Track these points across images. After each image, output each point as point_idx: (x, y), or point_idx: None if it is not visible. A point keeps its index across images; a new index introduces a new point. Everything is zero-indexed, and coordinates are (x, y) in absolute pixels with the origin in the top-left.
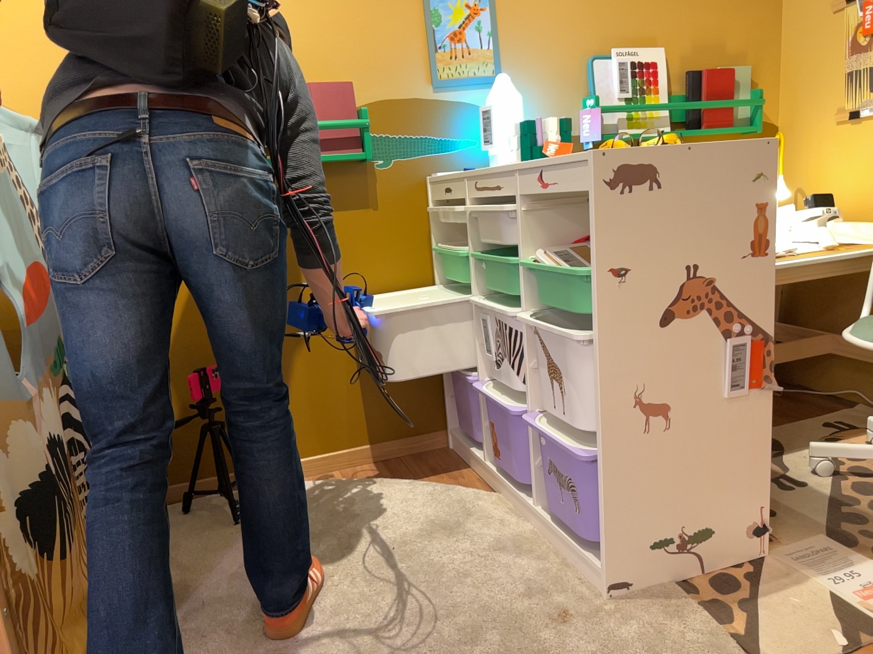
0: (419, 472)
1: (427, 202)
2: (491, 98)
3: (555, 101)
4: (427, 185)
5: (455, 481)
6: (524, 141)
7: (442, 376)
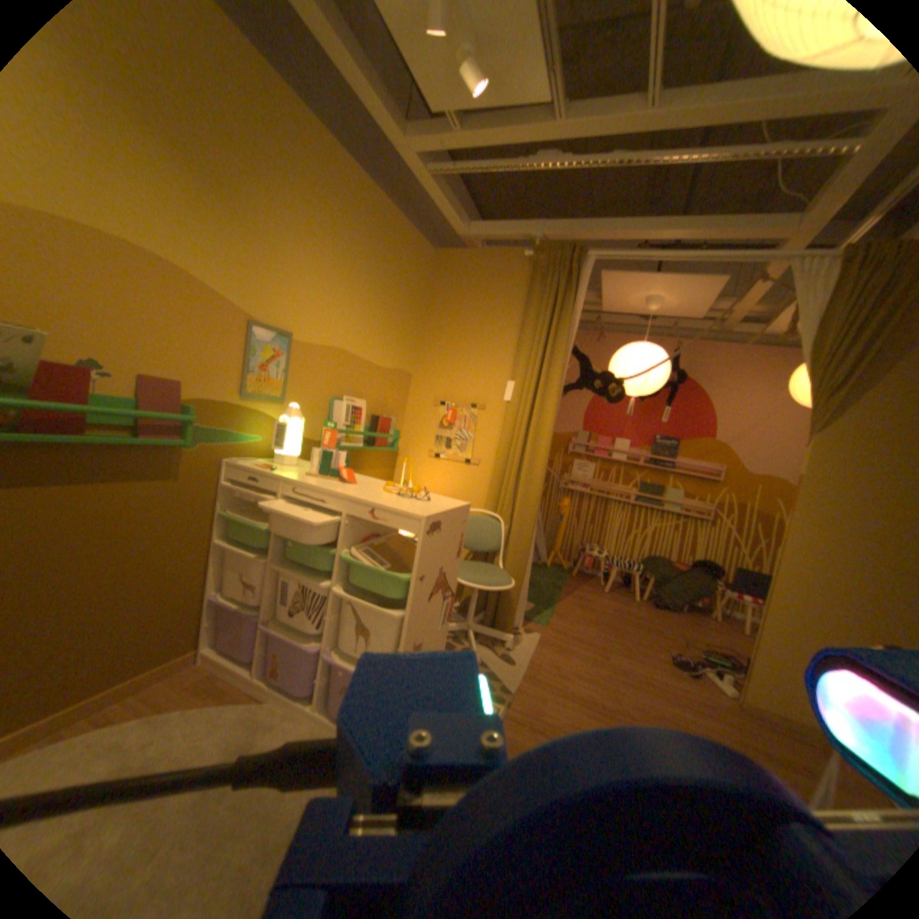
0: (183, 701)
1: (220, 479)
2: (286, 419)
3: (311, 420)
4: (223, 468)
5: (222, 701)
6: (327, 465)
7: (202, 610)
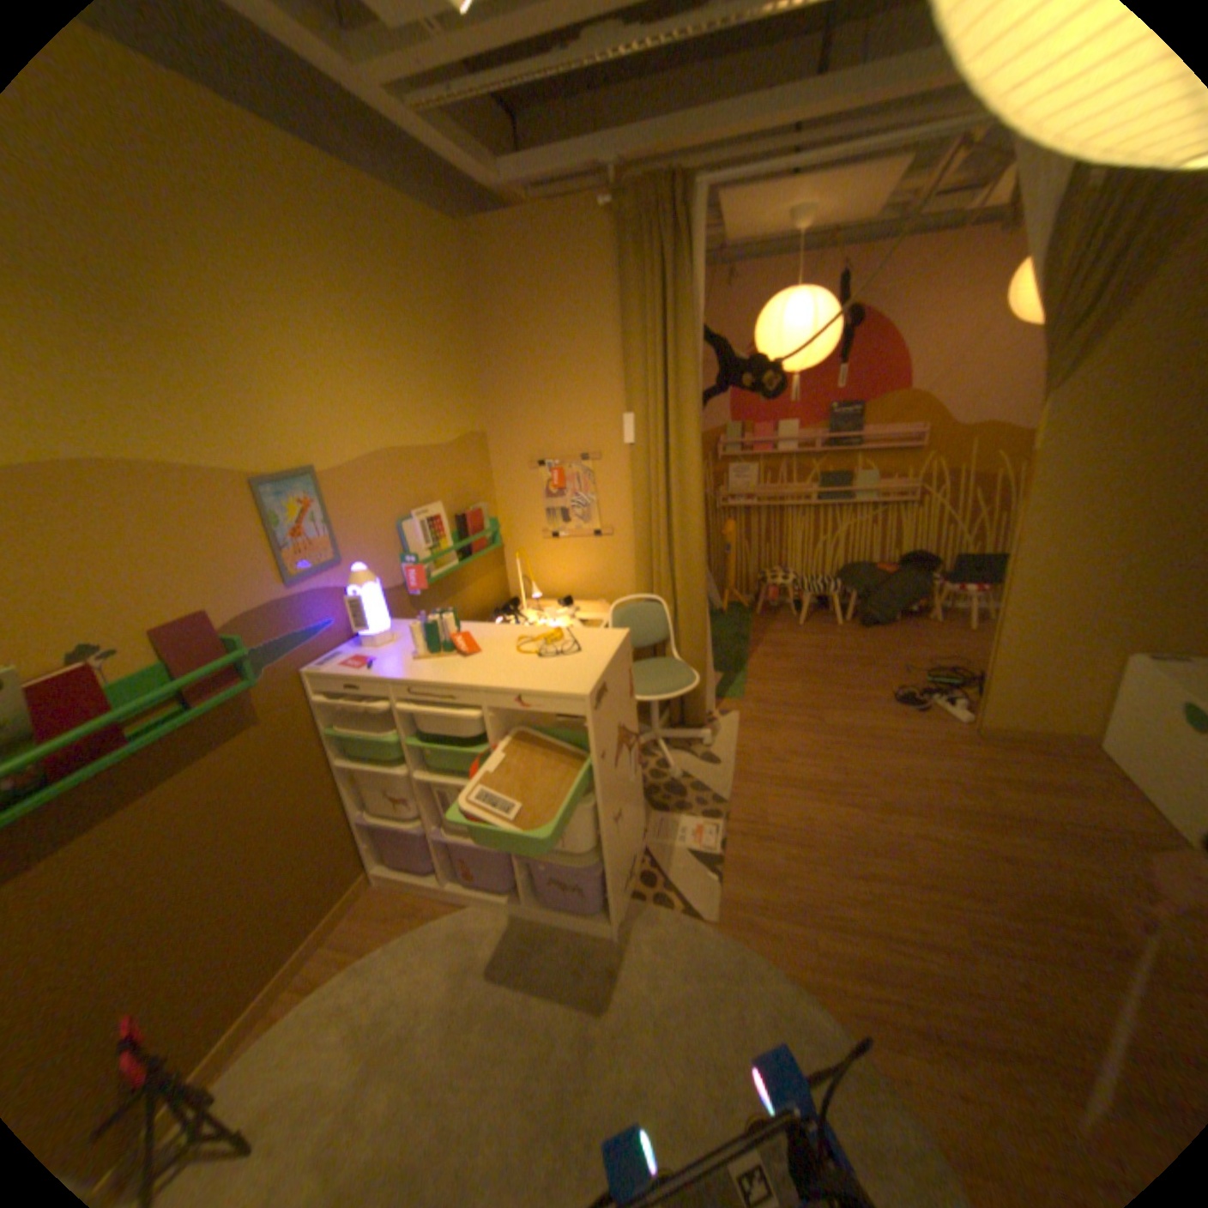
0: (376, 932)
1: (306, 692)
2: (355, 587)
3: (382, 562)
4: (304, 679)
5: (418, 917)
6: (434, 638)
7: (351, 833)
